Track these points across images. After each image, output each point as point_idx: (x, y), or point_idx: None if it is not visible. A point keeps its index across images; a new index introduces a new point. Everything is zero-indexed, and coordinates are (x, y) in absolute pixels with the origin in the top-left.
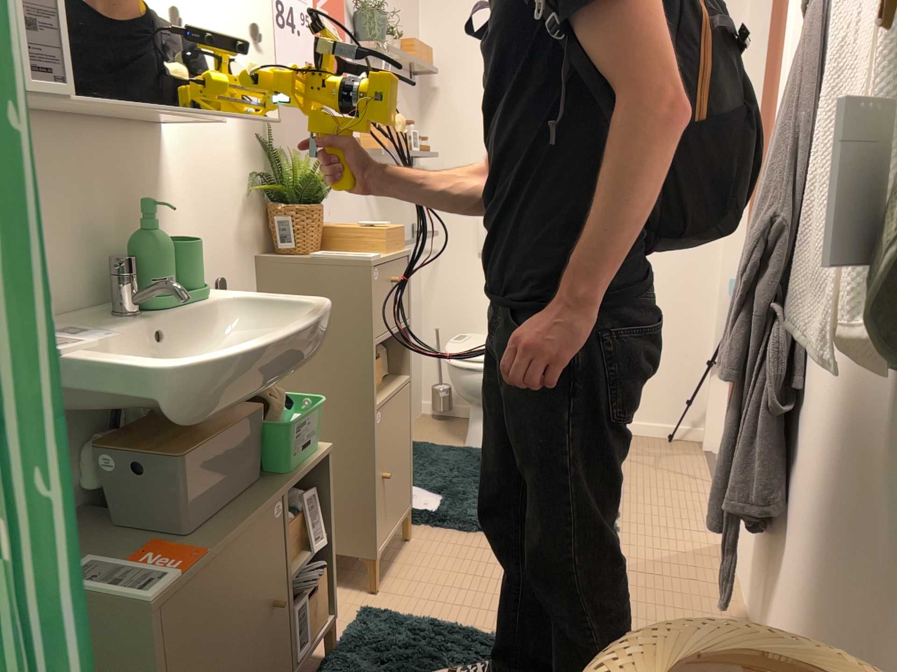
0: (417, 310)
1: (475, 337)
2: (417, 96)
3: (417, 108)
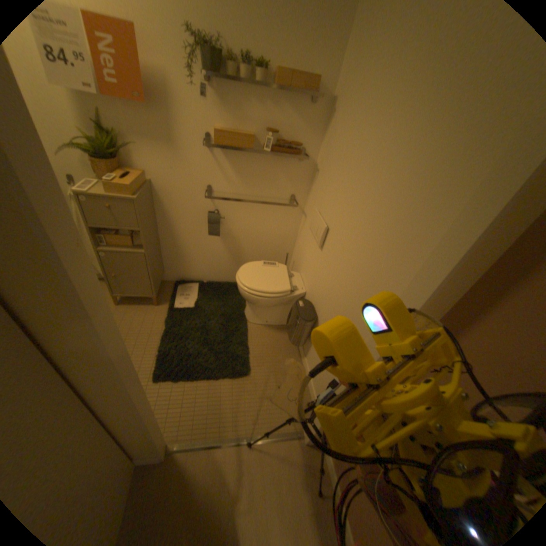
0: (287, 239)
1: (280, 268)
2: (323, 111)
3: (321, 120)
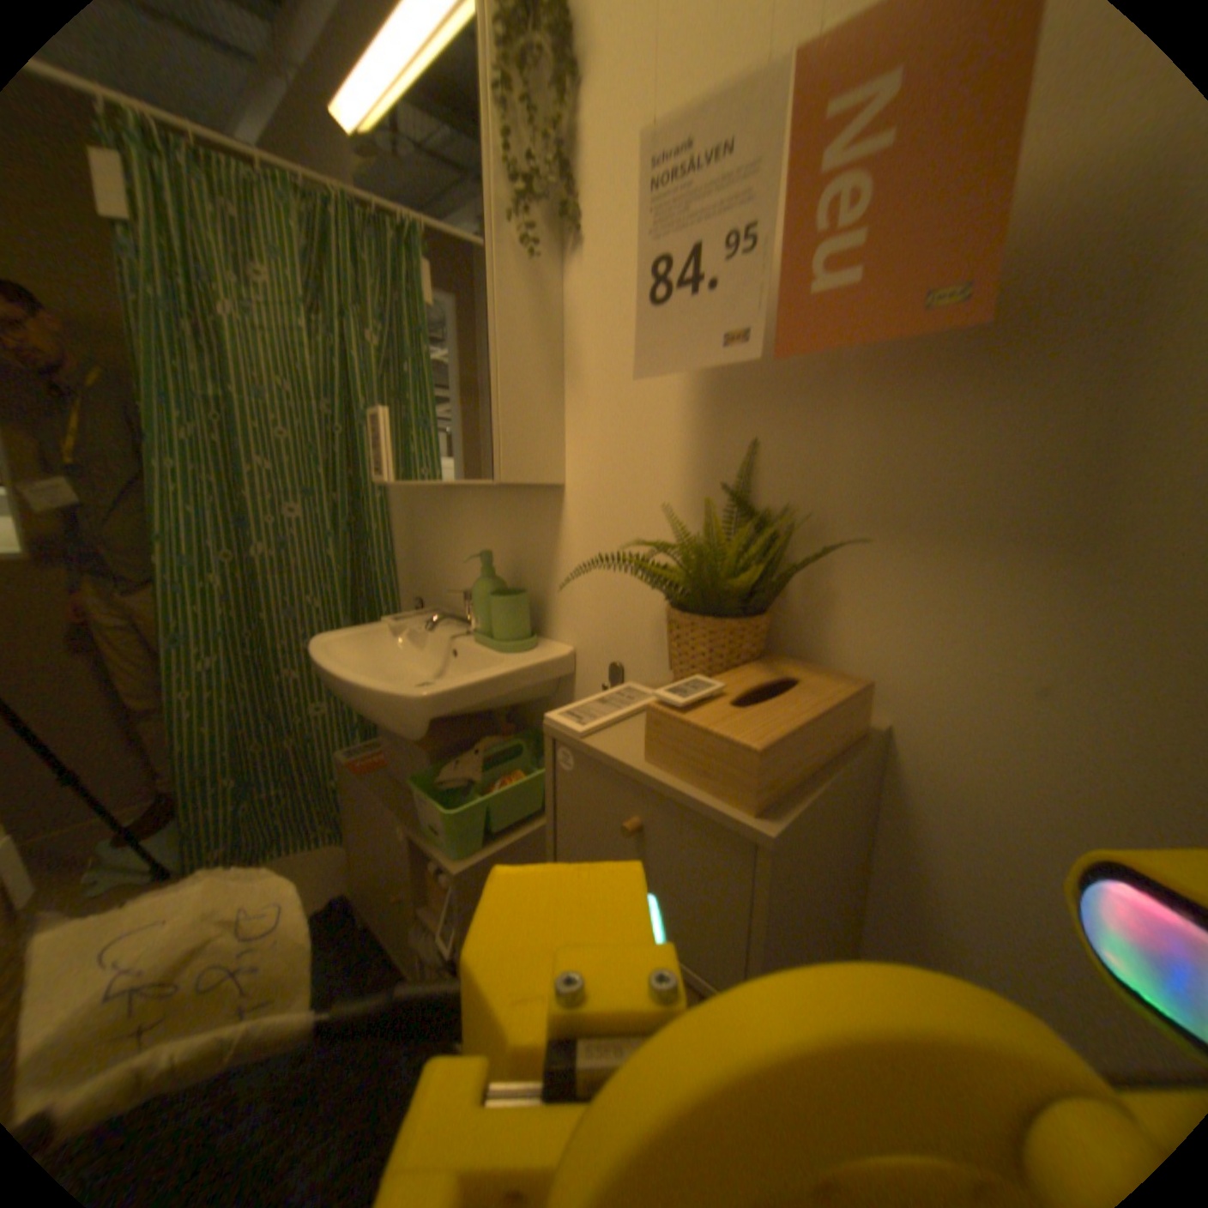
0: None
1: None
2: None
3: None
